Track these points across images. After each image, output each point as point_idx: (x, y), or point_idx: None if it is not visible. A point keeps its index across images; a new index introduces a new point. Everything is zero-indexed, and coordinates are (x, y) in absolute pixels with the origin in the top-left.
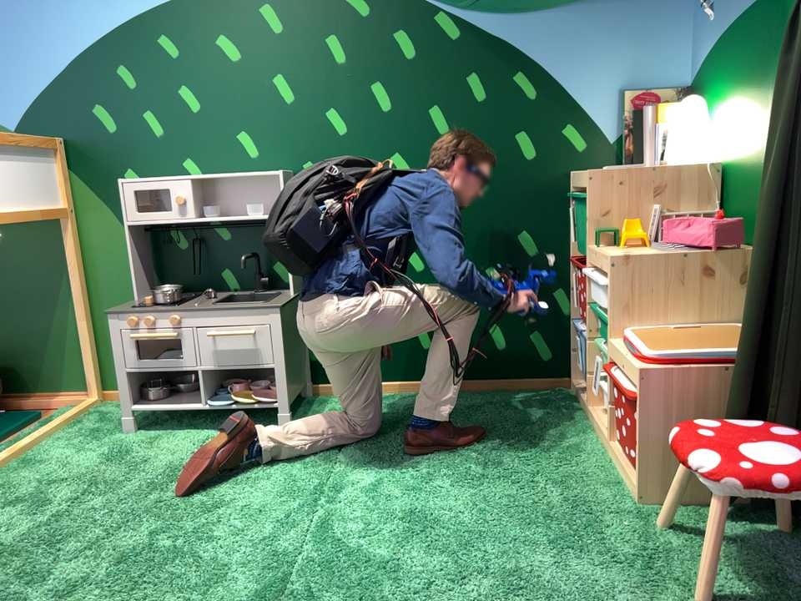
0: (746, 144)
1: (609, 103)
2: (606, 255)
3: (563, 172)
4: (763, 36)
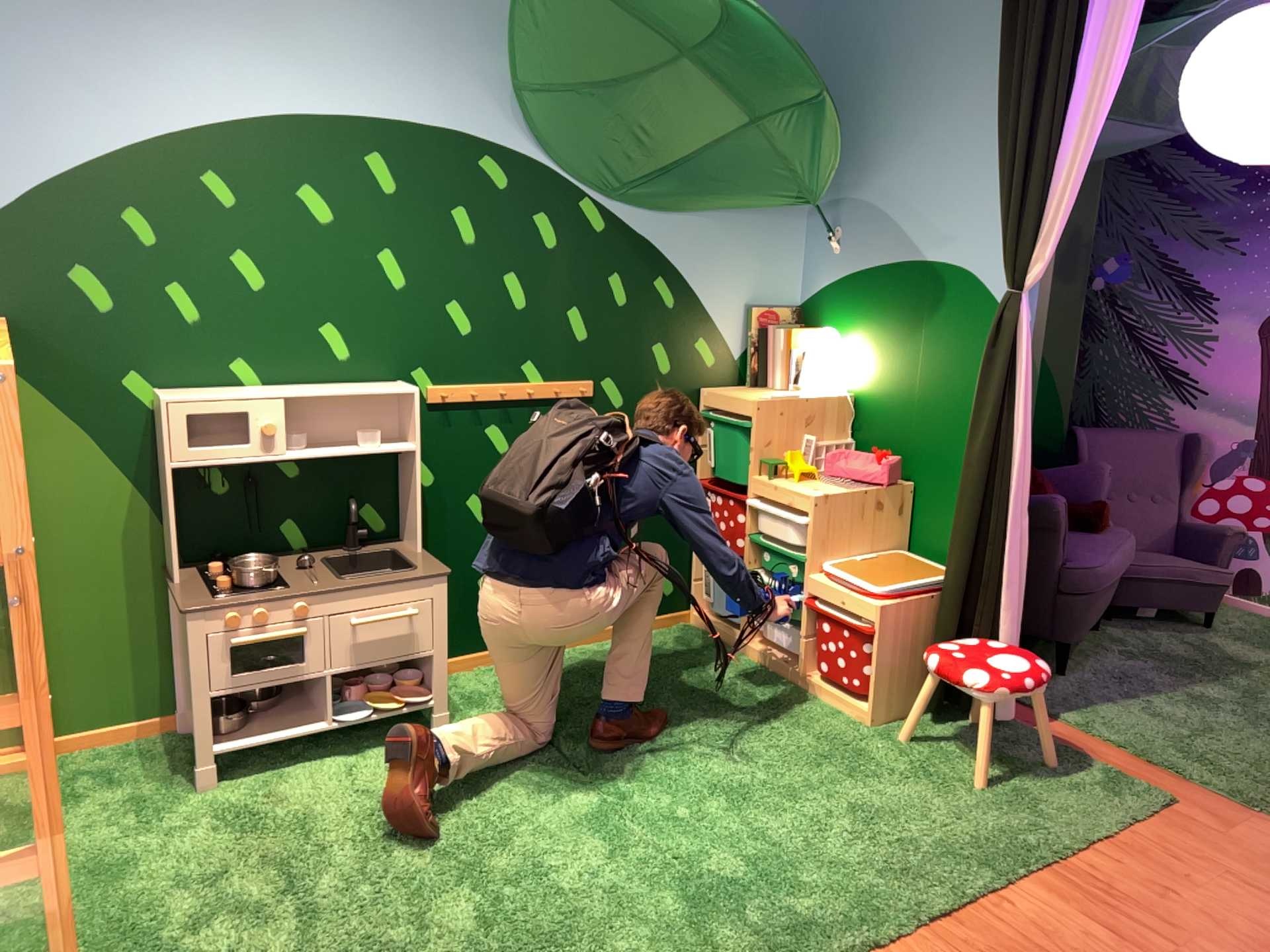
0: (881, 387)
1: (734, 319)
2: (795, 493)
3: (693, 389)
4: (906, 301)
